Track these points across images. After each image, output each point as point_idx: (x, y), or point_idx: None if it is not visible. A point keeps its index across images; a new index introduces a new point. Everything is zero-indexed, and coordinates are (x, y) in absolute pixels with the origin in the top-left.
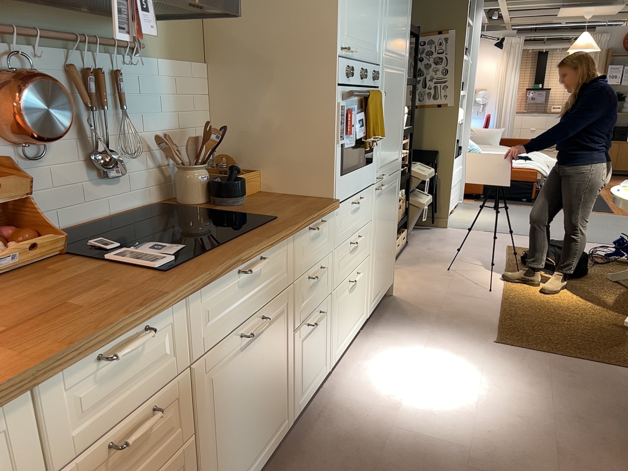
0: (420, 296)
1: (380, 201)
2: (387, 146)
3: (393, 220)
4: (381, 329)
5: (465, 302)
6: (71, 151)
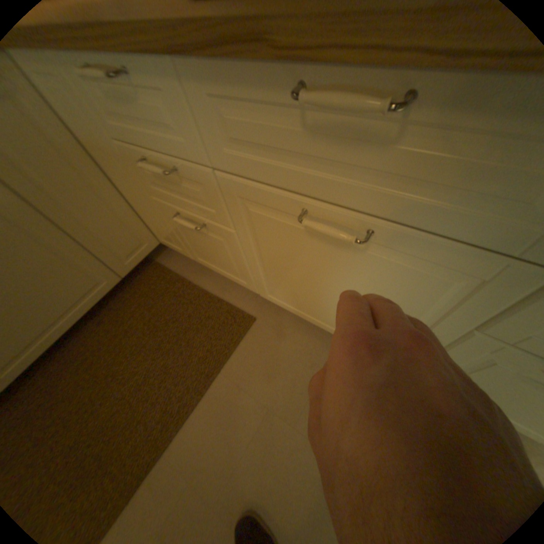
0: None
1: None
2: None
3: None
4: None
5: None
6: None
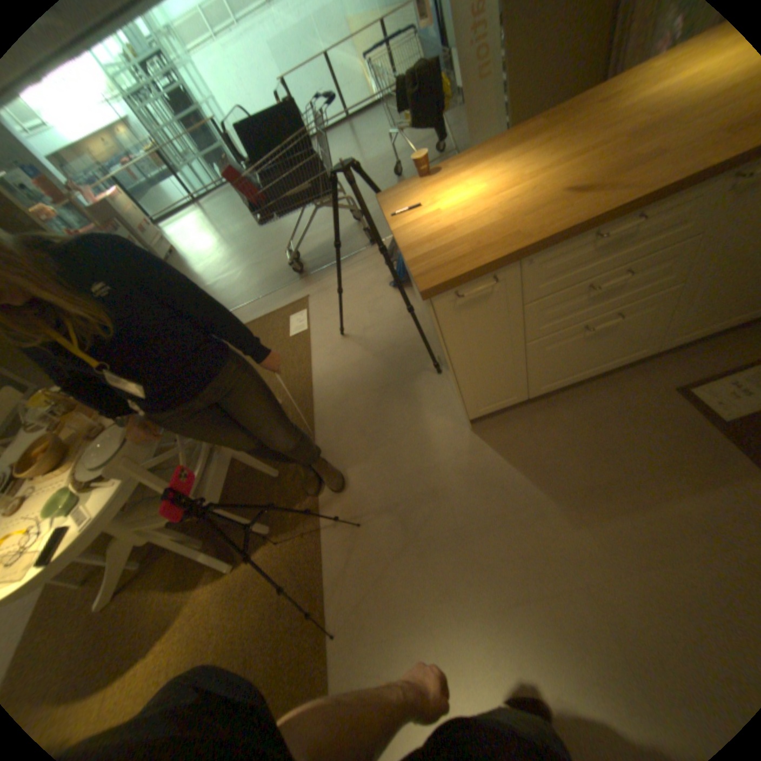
0: None
1: None
2: None
3: None
4: None
5: None
6: None
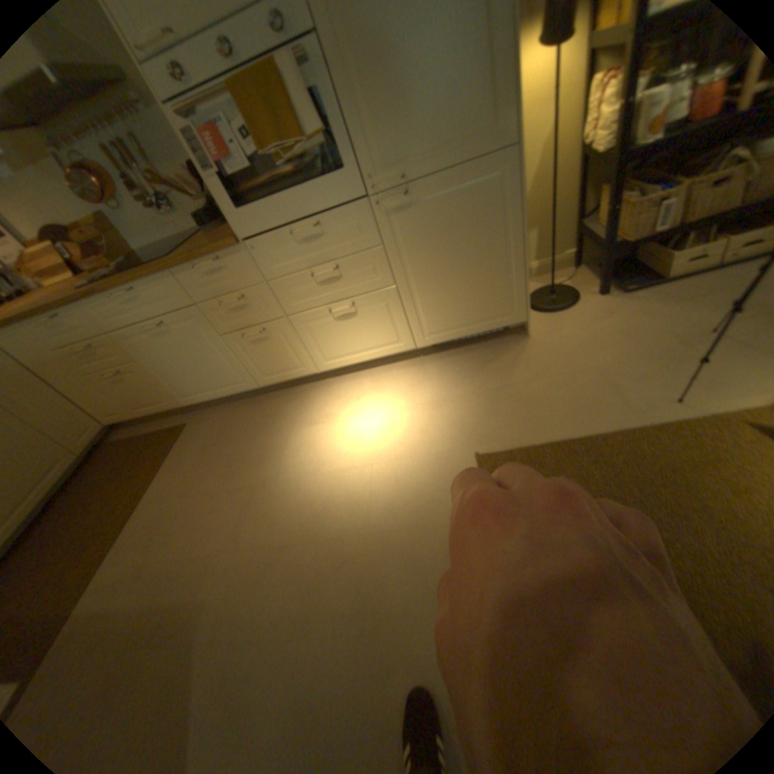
0: (556, 351)
1: (403, 216)
2: (405, 123)
3: (495, 236)
4: (436, 365)
5: (586, 392)
6: (134, 199)
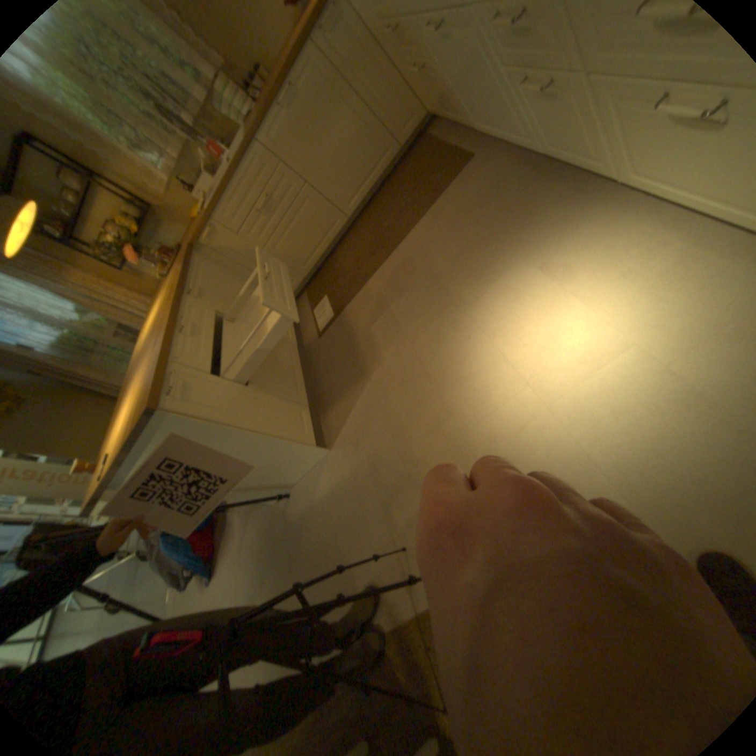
0: None
1: None
2: None
3: None
4: None
5: None
6: None
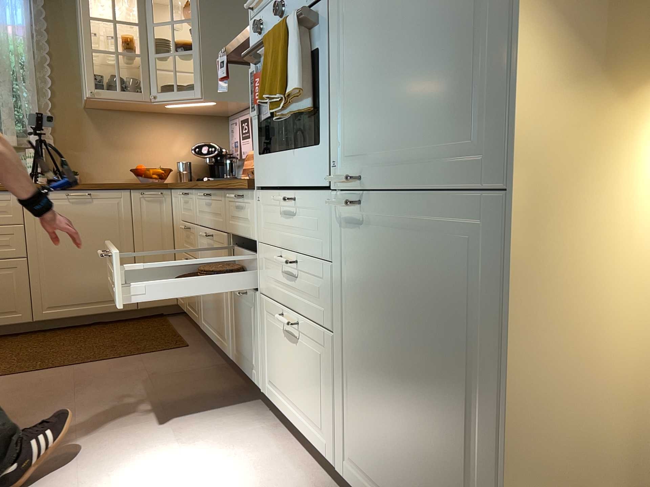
0: None
1: (359, 240)
2: (380, 108)
3: (464, 368)
4: None
5: None
6: None
